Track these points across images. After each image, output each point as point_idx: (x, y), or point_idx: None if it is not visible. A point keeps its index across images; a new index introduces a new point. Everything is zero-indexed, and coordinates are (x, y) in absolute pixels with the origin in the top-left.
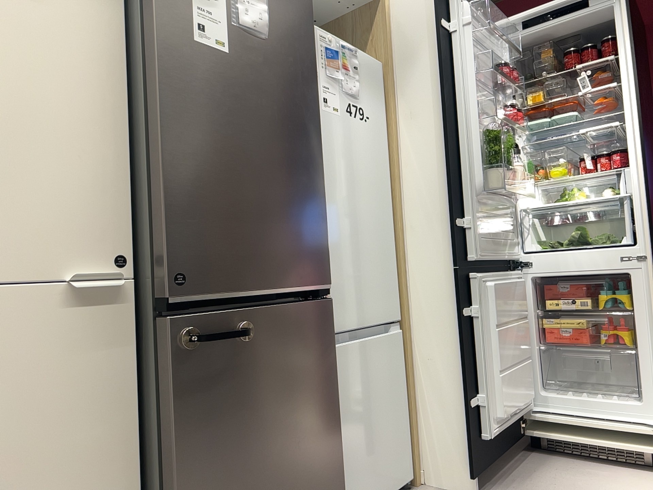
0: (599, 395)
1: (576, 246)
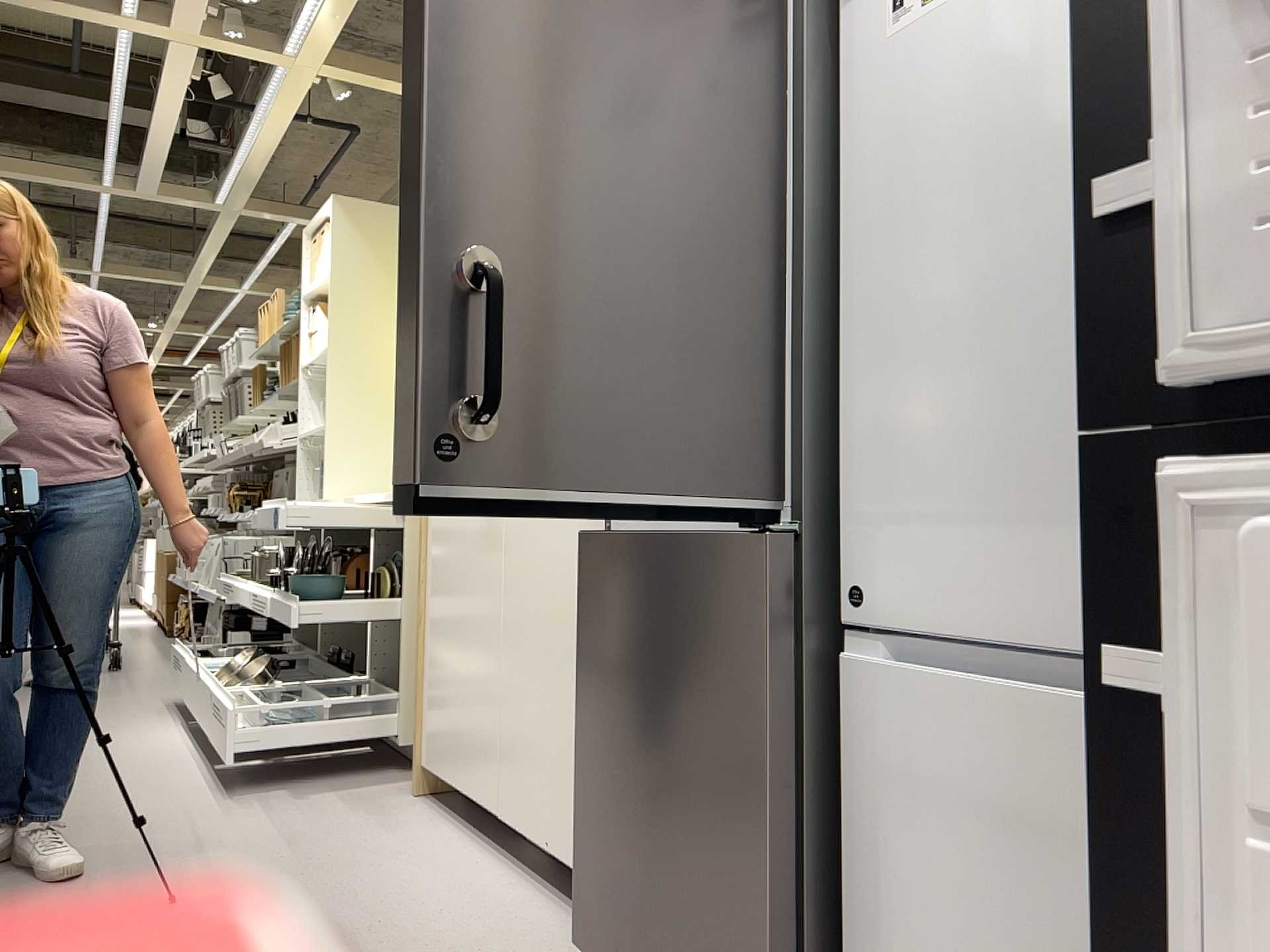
0: None
1: None
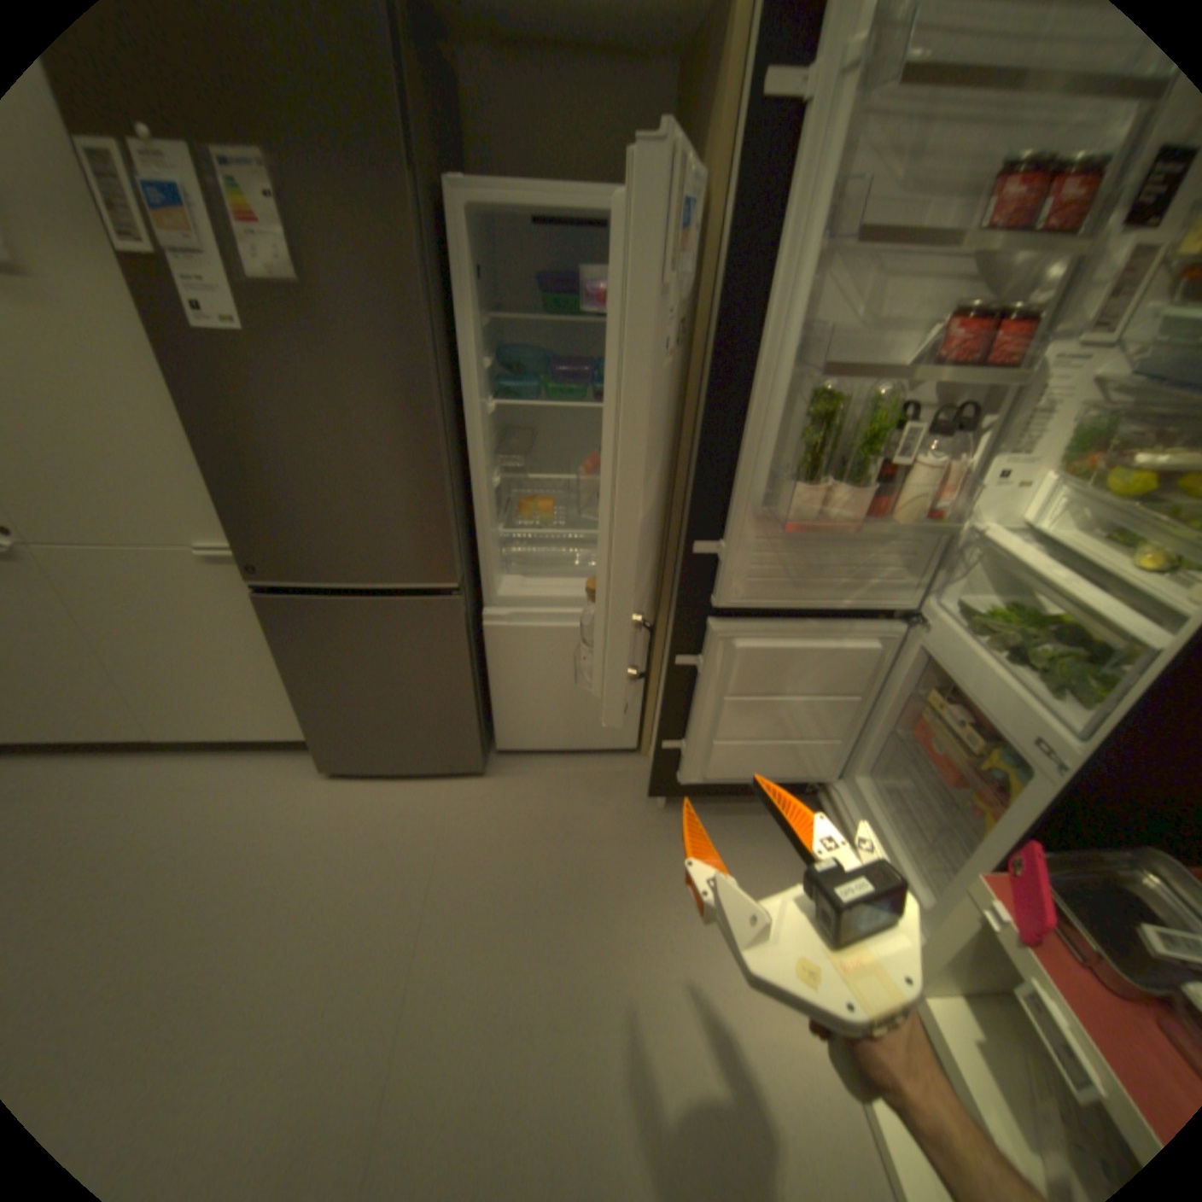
0: (926, 843)
1: (1012, 652)
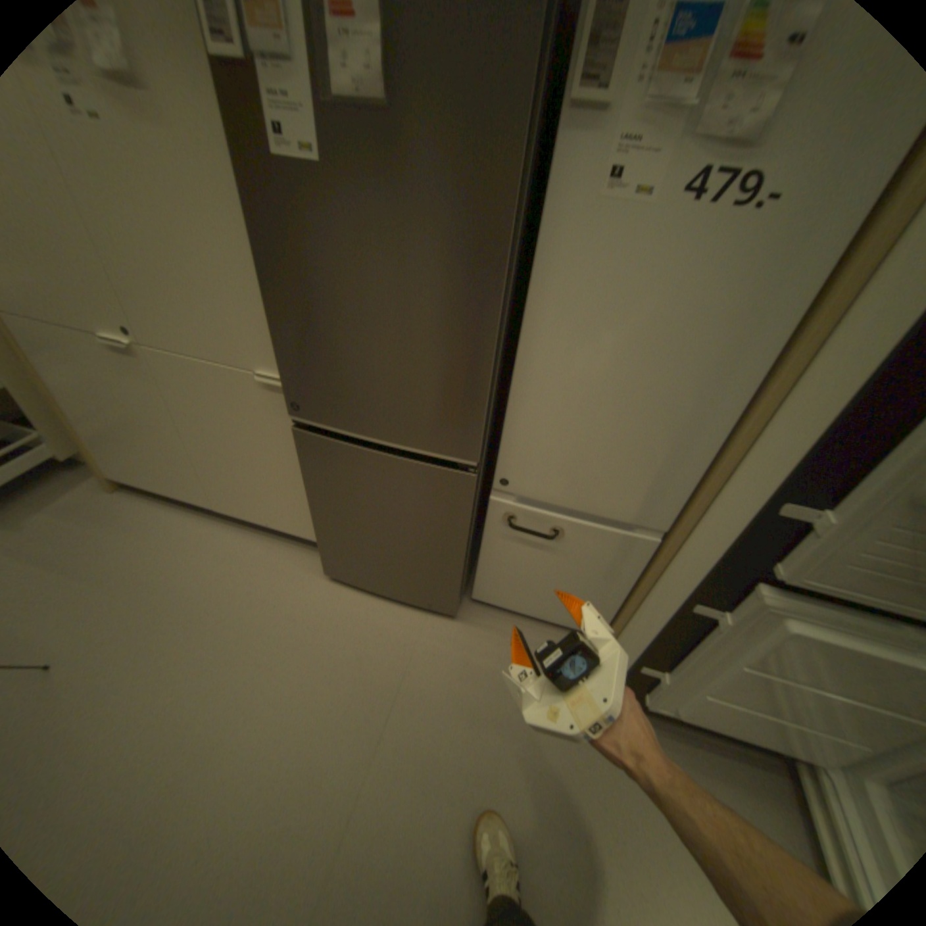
0: None
1: None
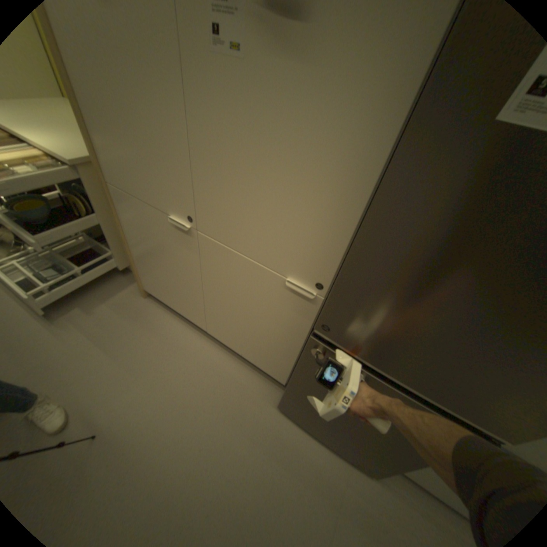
0: None
1: None
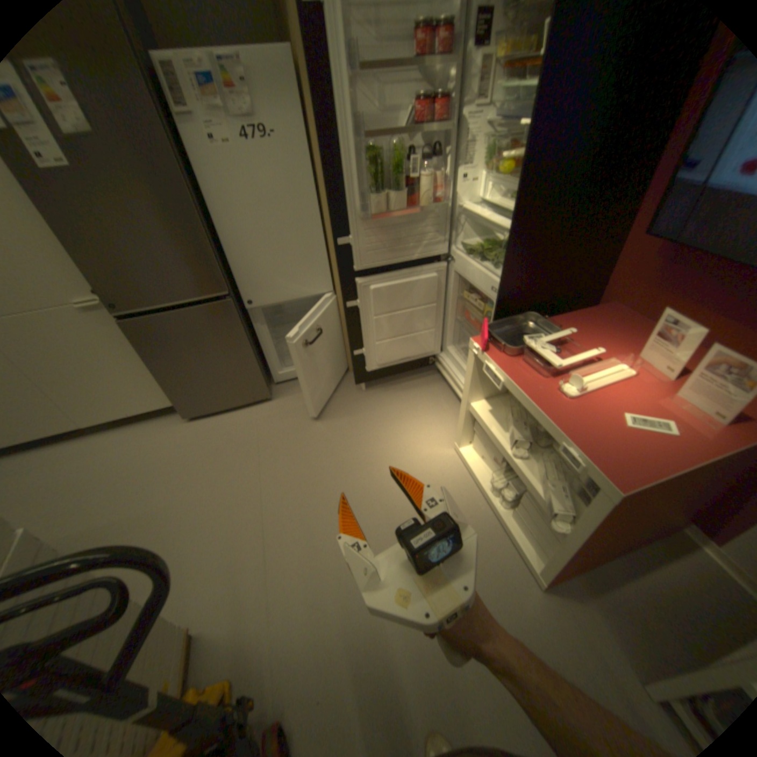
0: None
1: (482, 258)
